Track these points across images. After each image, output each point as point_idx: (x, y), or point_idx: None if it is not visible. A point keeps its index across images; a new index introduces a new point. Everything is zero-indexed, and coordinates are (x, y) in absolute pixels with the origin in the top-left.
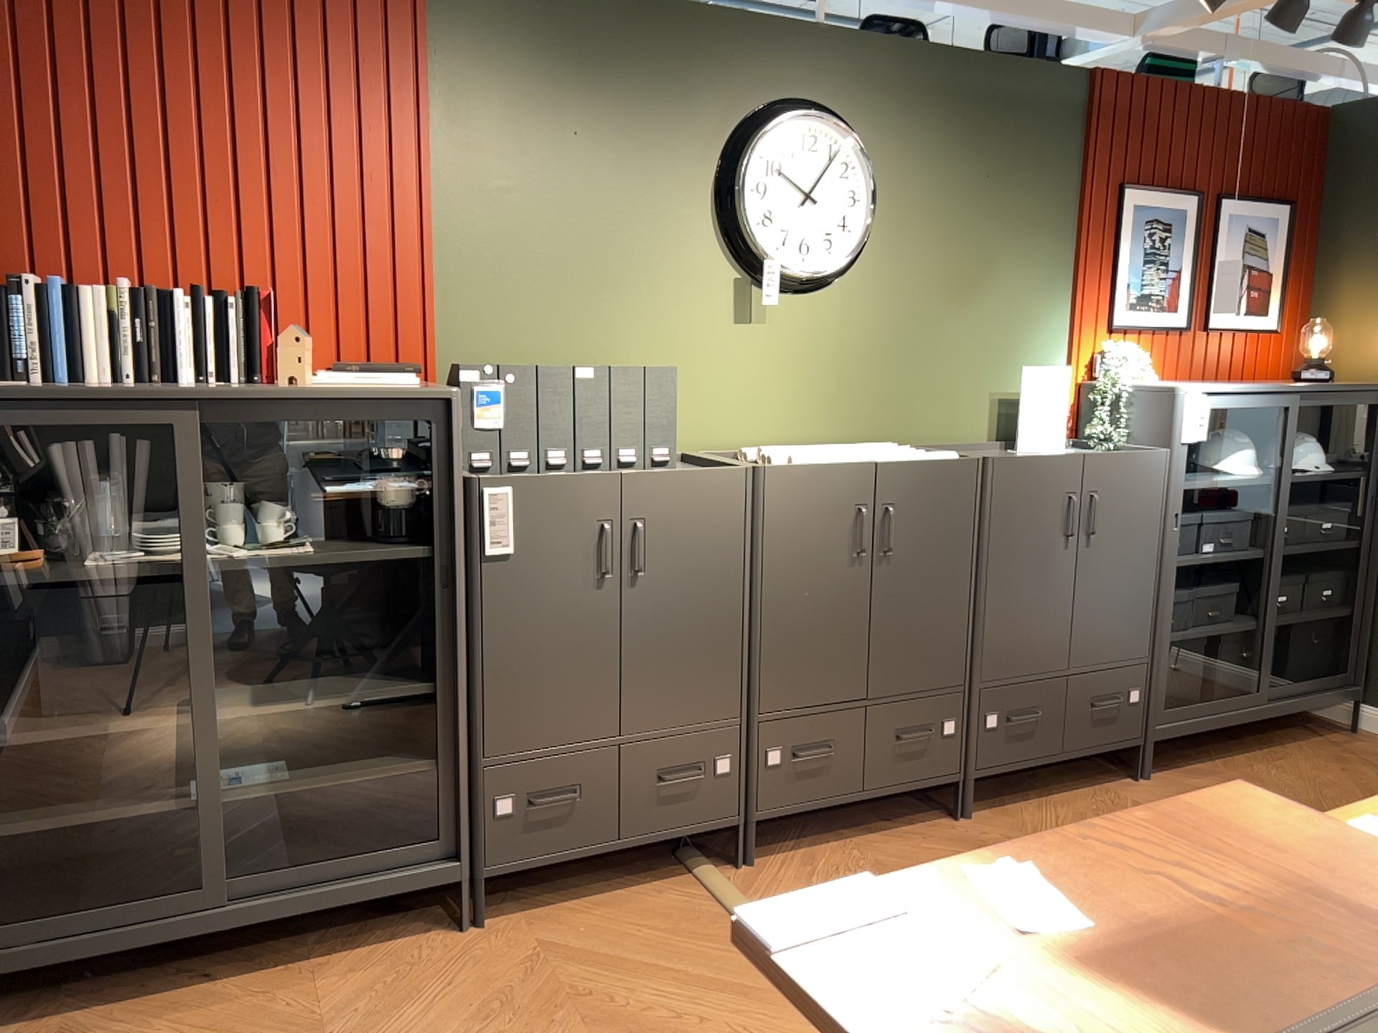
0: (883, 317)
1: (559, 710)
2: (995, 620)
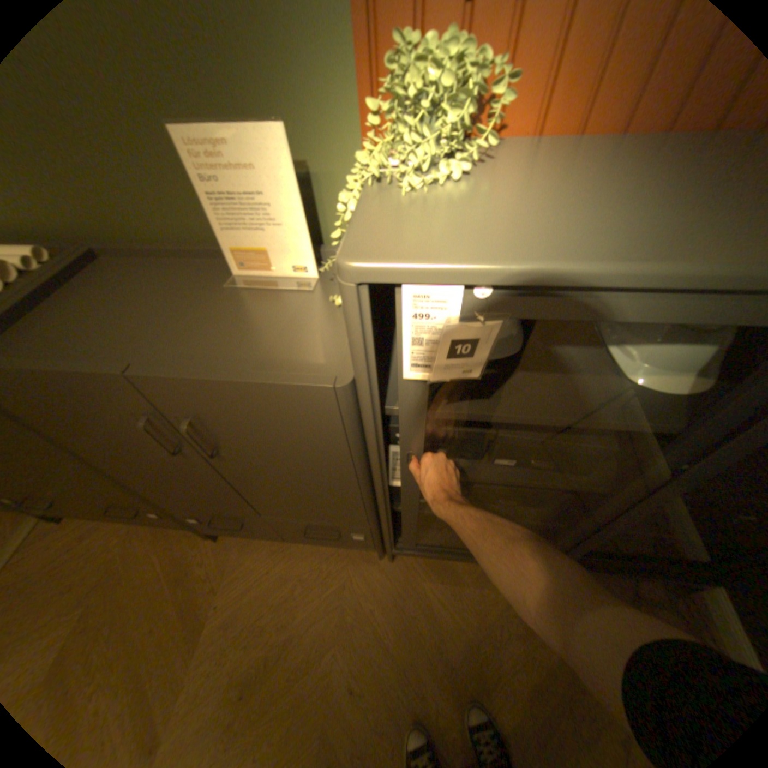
0: None
1: None
2: (133, 483)
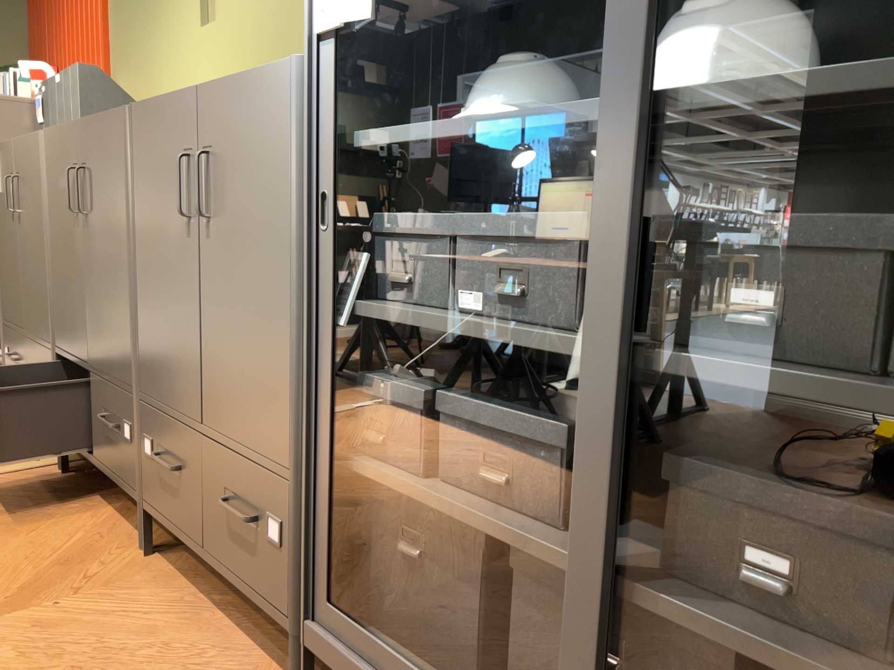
0: None
1: (13, 299)
2: (143, 316)
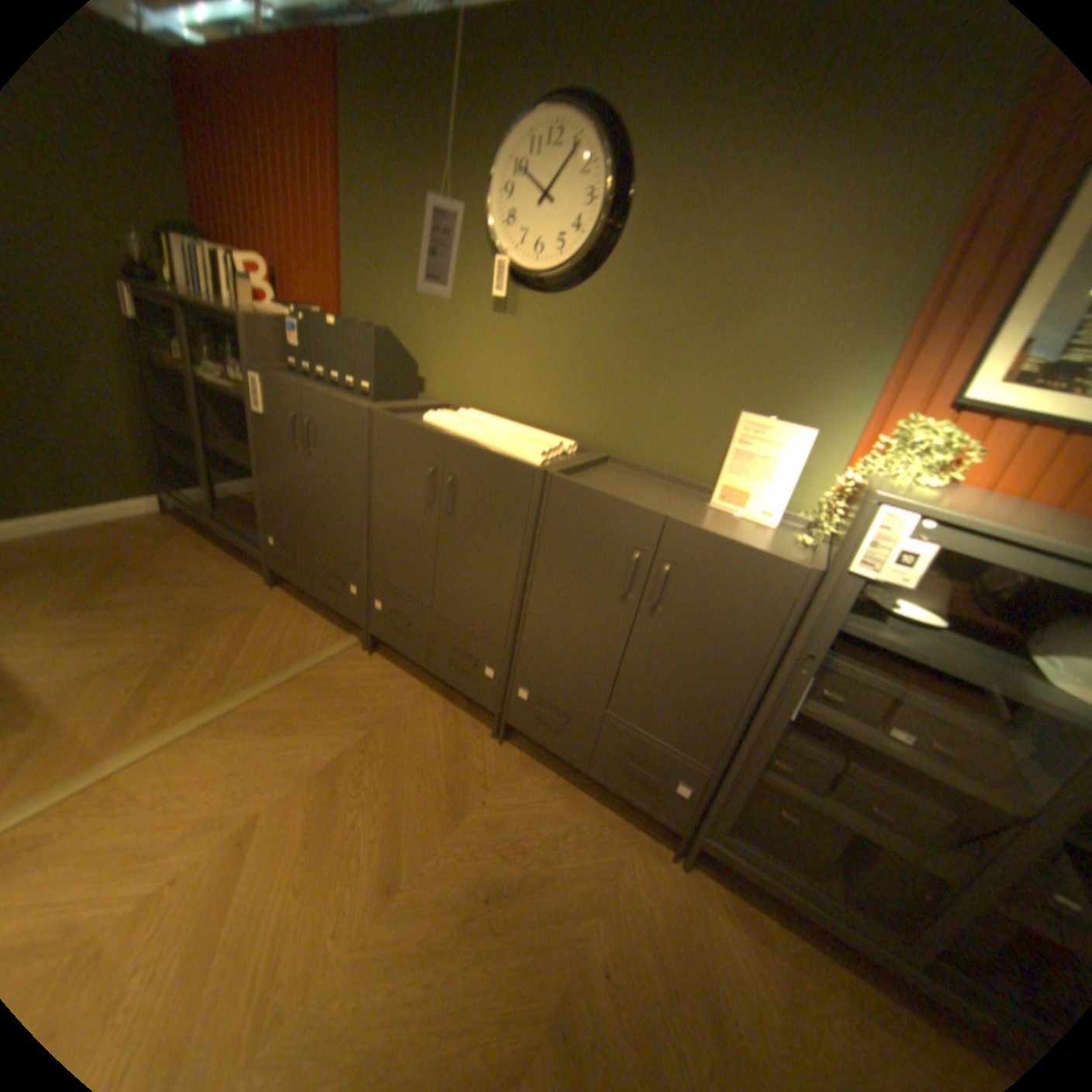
0: (619, 327)
1: (287, 507)
2: (535, 619)
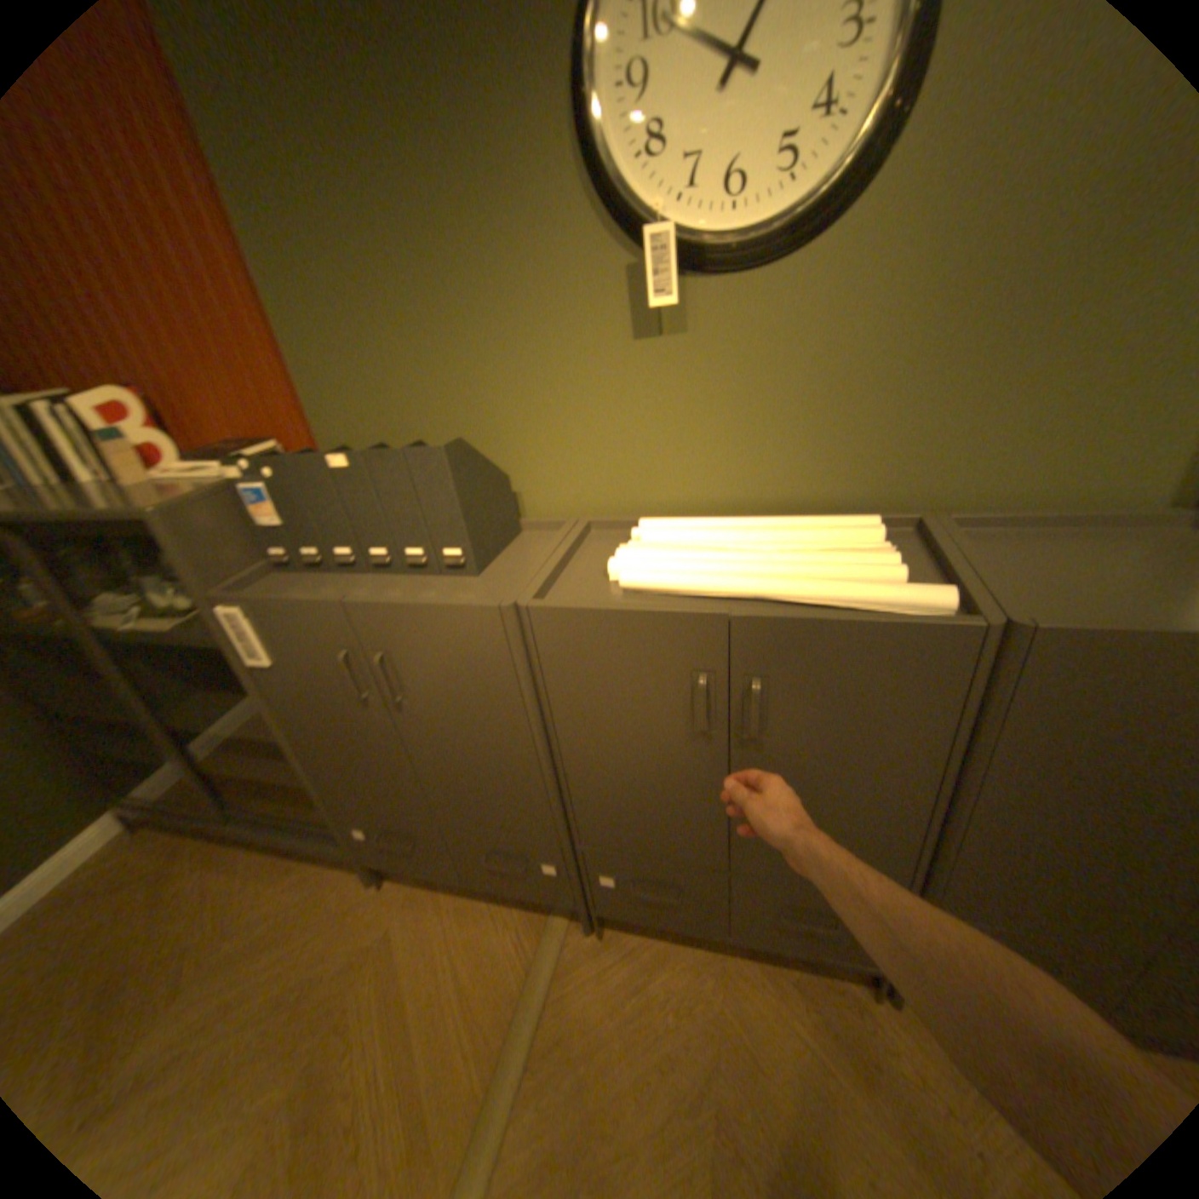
0: (932, 283)
1: (376, 786)
2: (986, 854)
